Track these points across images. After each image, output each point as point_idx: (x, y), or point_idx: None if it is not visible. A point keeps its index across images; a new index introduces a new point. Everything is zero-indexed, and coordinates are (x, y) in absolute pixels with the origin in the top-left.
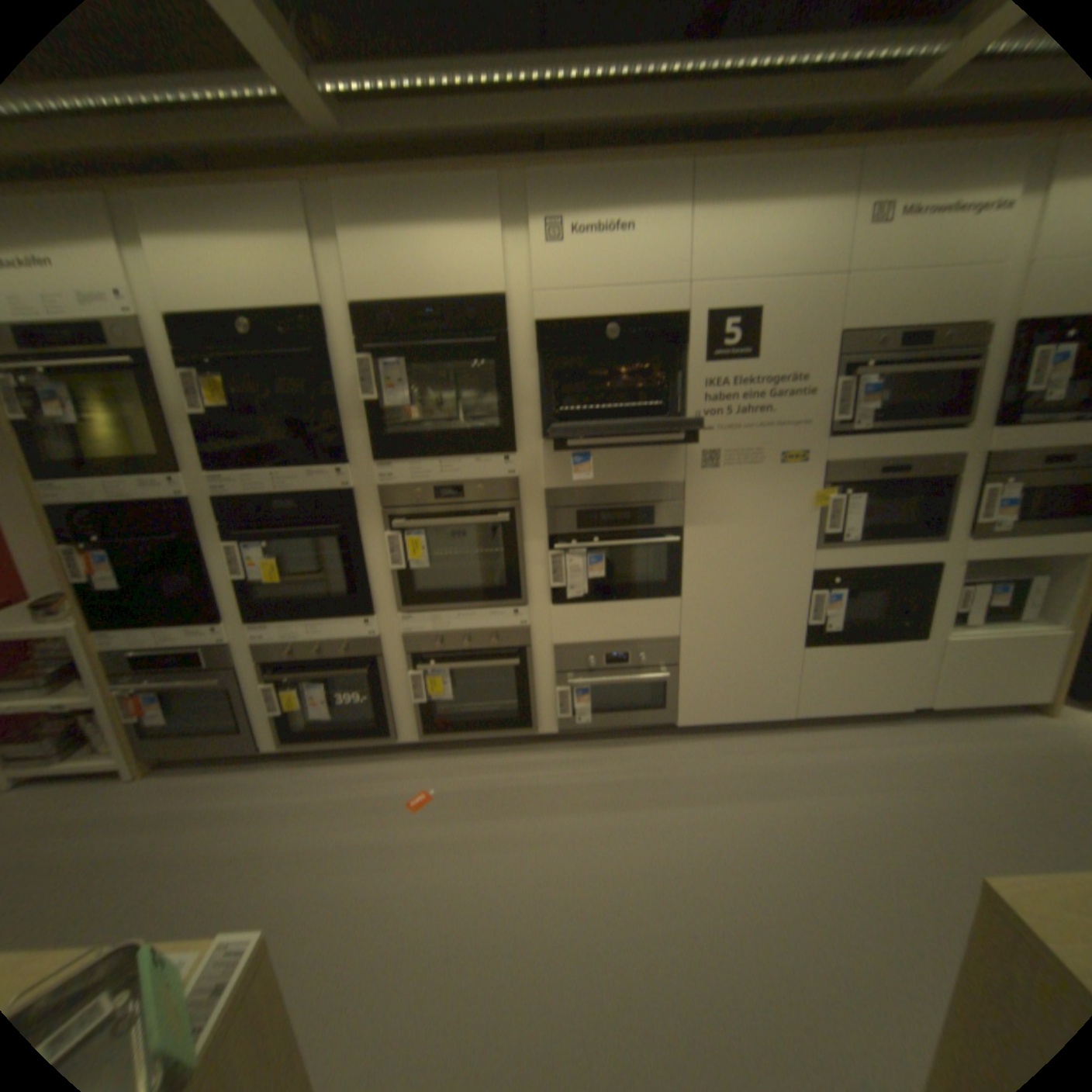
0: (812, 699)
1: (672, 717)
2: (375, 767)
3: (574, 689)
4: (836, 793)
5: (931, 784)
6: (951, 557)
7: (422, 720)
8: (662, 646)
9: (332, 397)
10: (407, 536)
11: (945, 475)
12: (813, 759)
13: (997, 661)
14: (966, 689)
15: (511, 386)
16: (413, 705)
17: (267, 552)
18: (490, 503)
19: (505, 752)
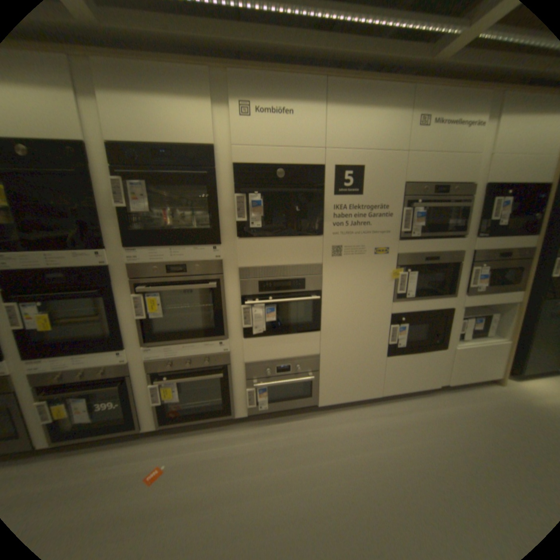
0: (390, 386)
1: (314, 401)
2: (123, 452)
3: (257, 390)
4: (408, 443)
5: (455, 432)
6: (458, 305)
7: (157, 417)
8: (309, 361)
9: (92, 204)
10: (147, 298)
11: (454, 262)
12: (393, 421)
13: (479, 359)
14: (465, 375)
15: (217, 203)
16: (151, 408)
17: (41, 310)
18: (203, 276)
19: (213, 432)
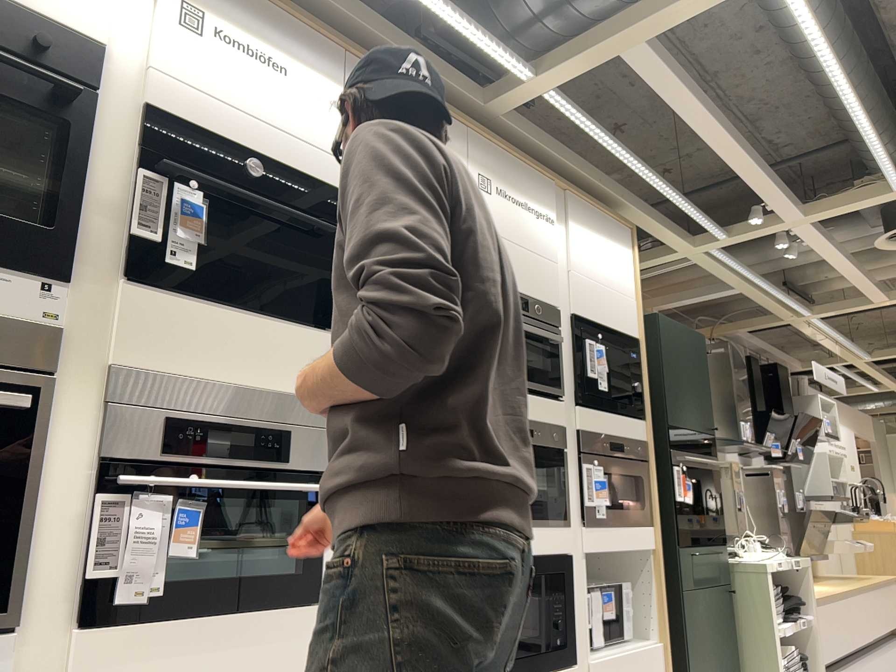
0: None
1: None
2: None
3: None
4: None
5: None
6: (574, 548)
7: None
8: None
9: None
10: None
11: (554, 449)
12: None
13: None
14: None
15: (83, 174)
16: None
17: None
18: None
19: None
